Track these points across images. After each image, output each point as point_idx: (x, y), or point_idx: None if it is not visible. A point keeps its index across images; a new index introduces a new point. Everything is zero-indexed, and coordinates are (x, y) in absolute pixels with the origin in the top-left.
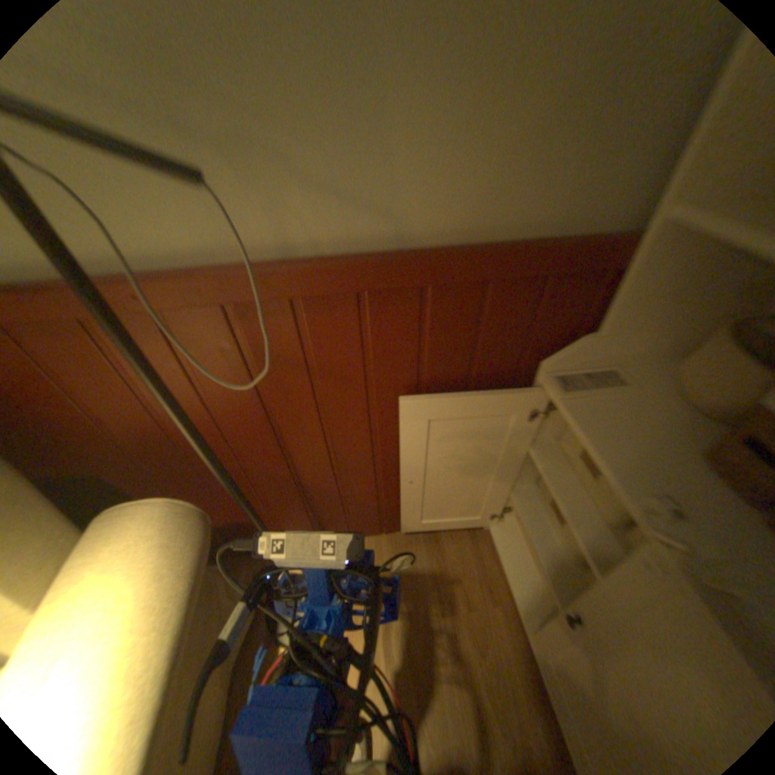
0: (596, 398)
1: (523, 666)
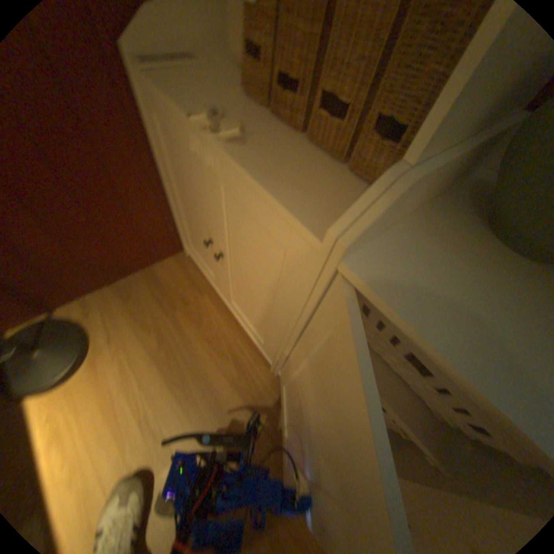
0: (170, 65)
1: (225, 317)
